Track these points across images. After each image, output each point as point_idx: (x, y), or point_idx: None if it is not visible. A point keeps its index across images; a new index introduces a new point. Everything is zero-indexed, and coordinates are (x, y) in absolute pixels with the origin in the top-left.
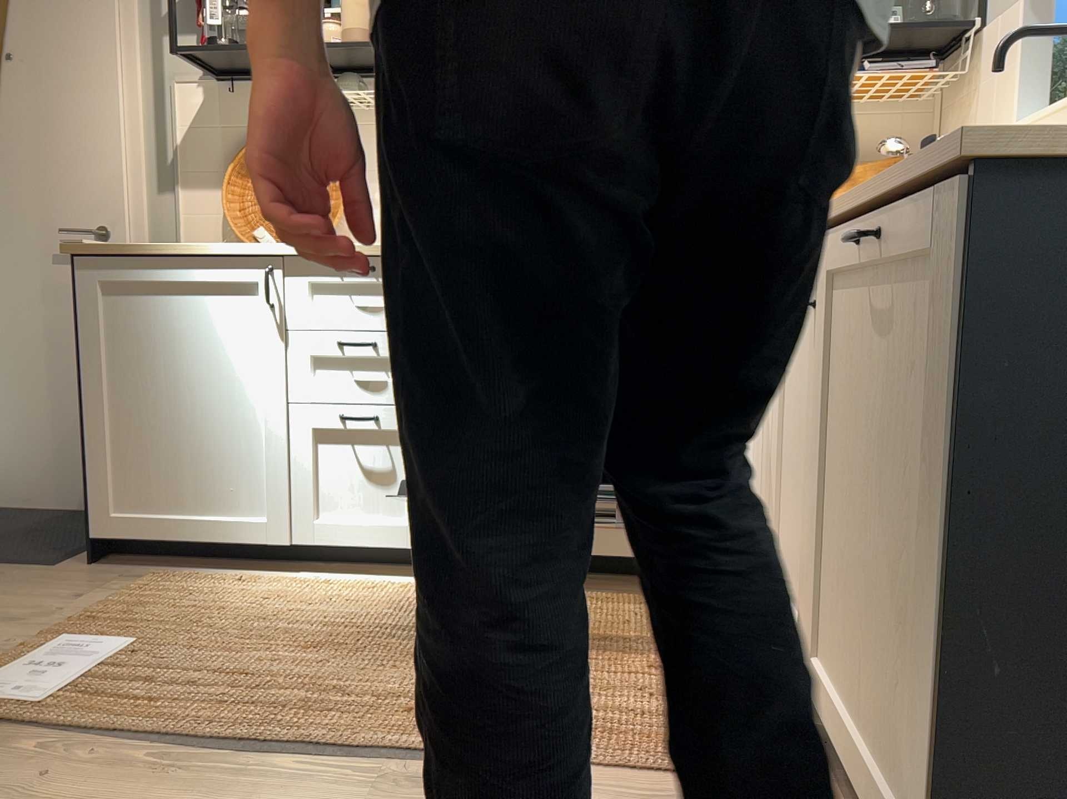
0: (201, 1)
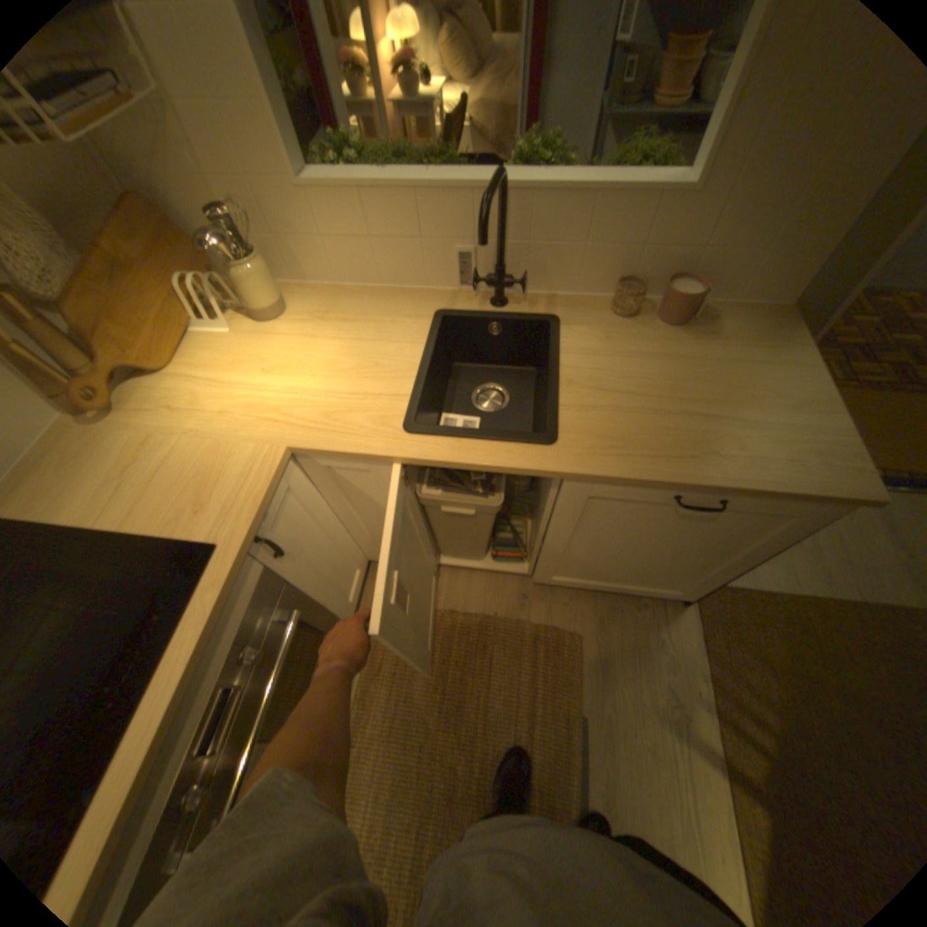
0: None
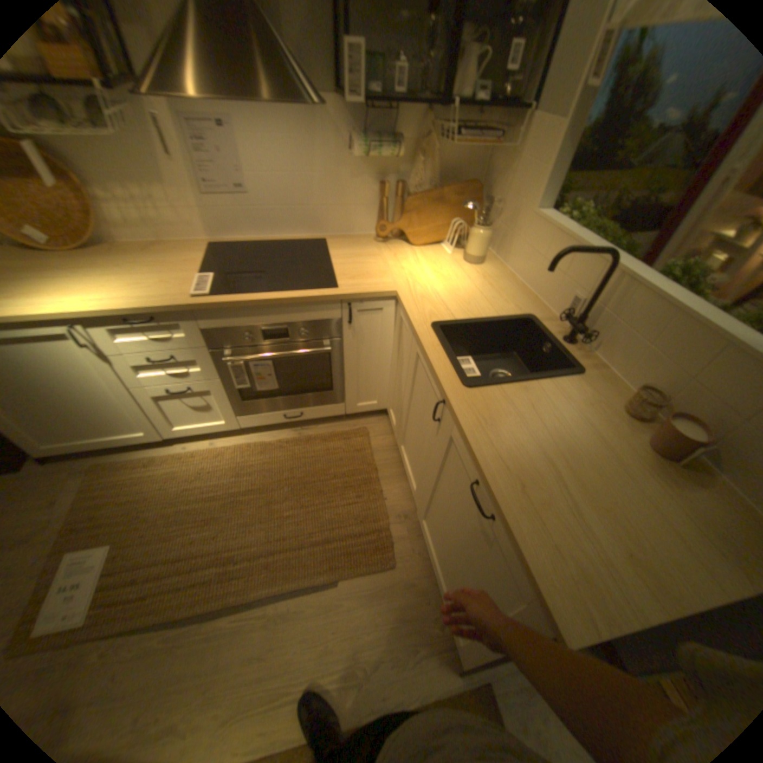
0: None
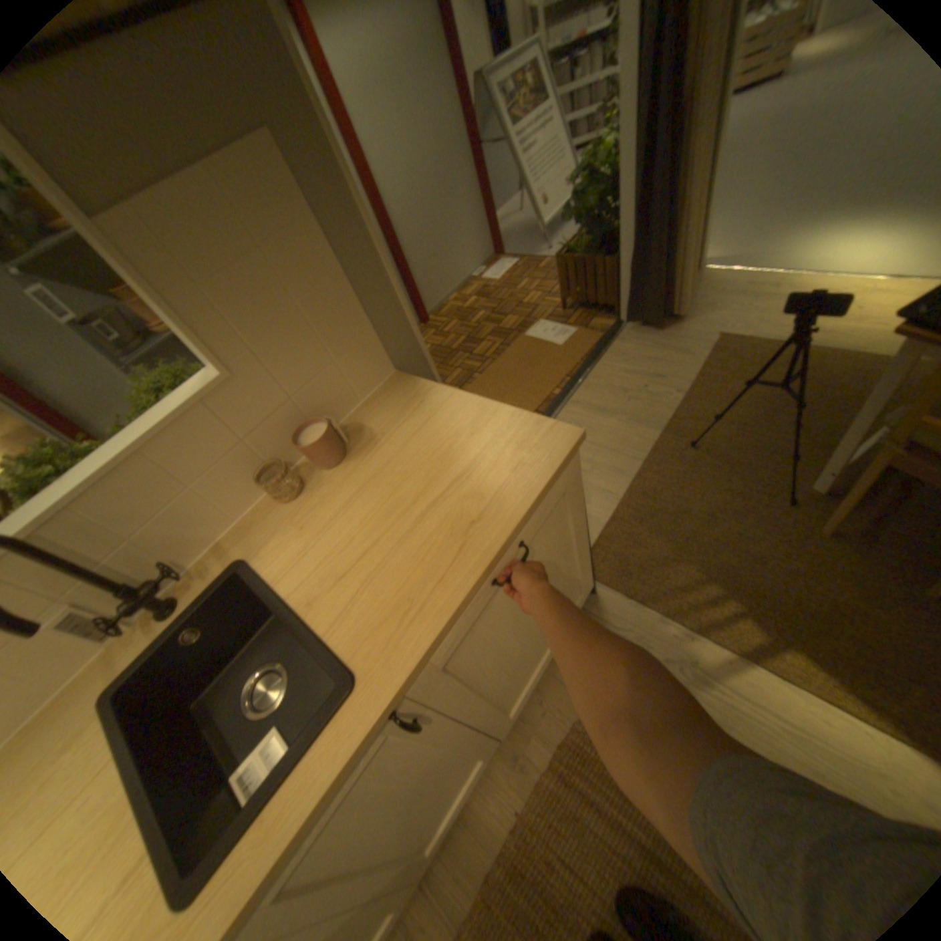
0: None
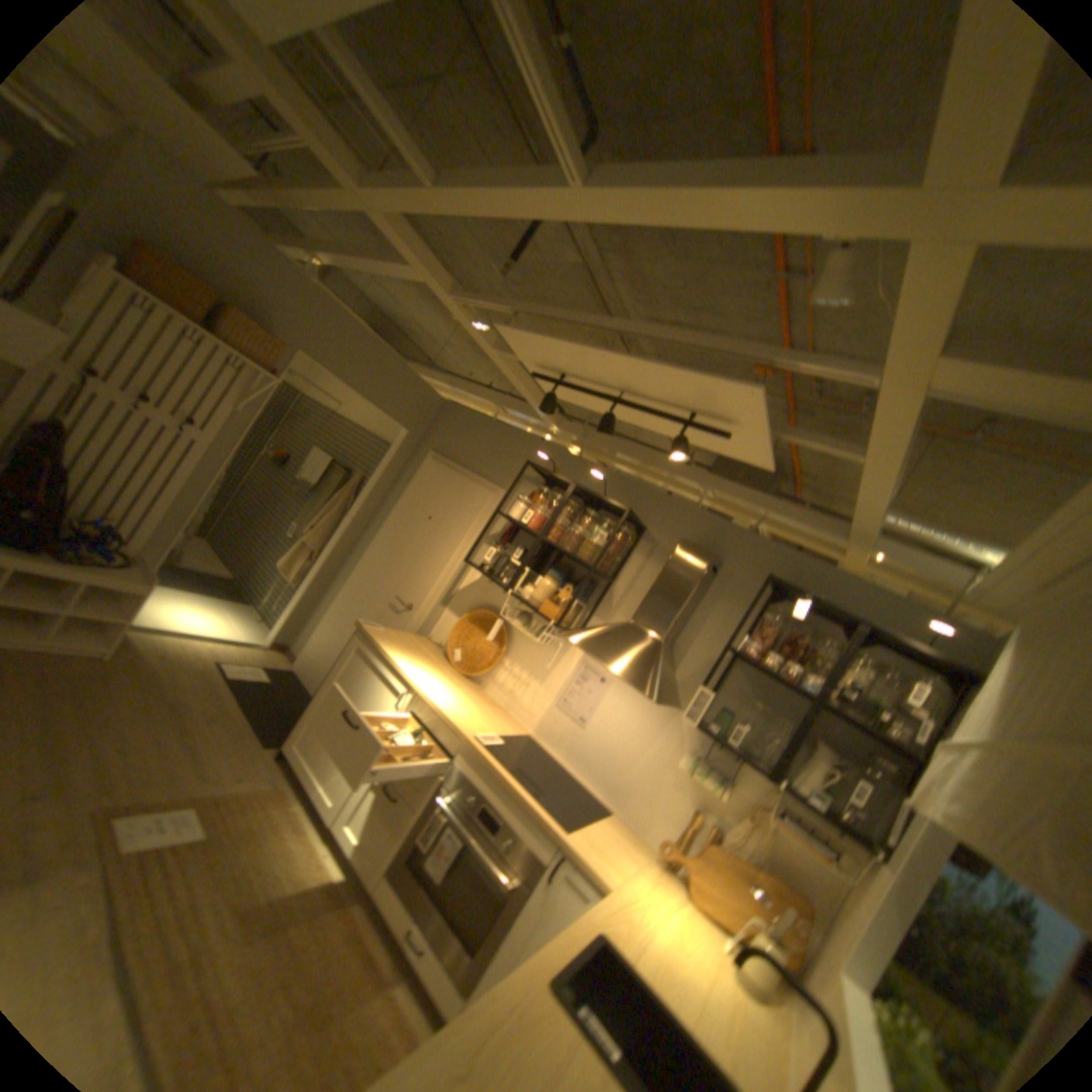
0: (506, 539)
